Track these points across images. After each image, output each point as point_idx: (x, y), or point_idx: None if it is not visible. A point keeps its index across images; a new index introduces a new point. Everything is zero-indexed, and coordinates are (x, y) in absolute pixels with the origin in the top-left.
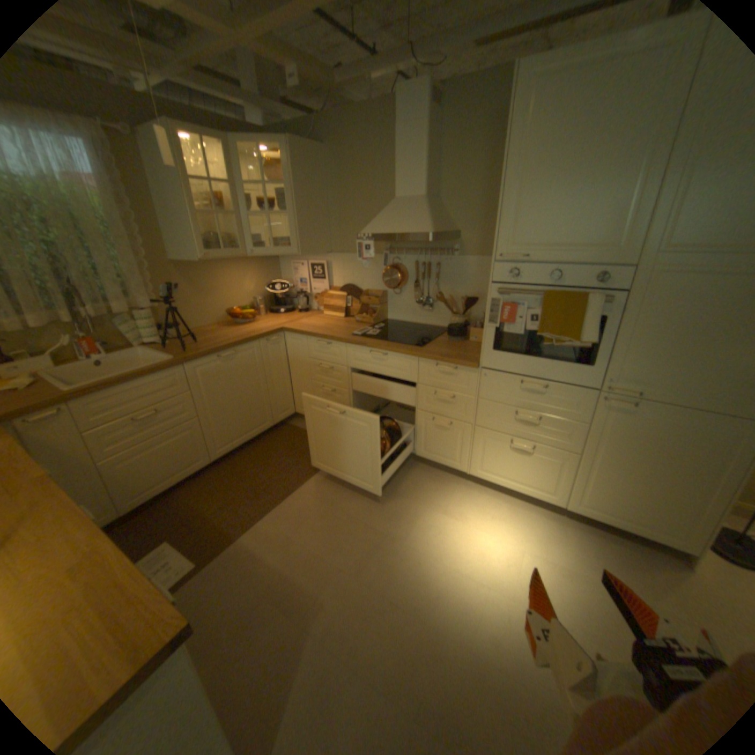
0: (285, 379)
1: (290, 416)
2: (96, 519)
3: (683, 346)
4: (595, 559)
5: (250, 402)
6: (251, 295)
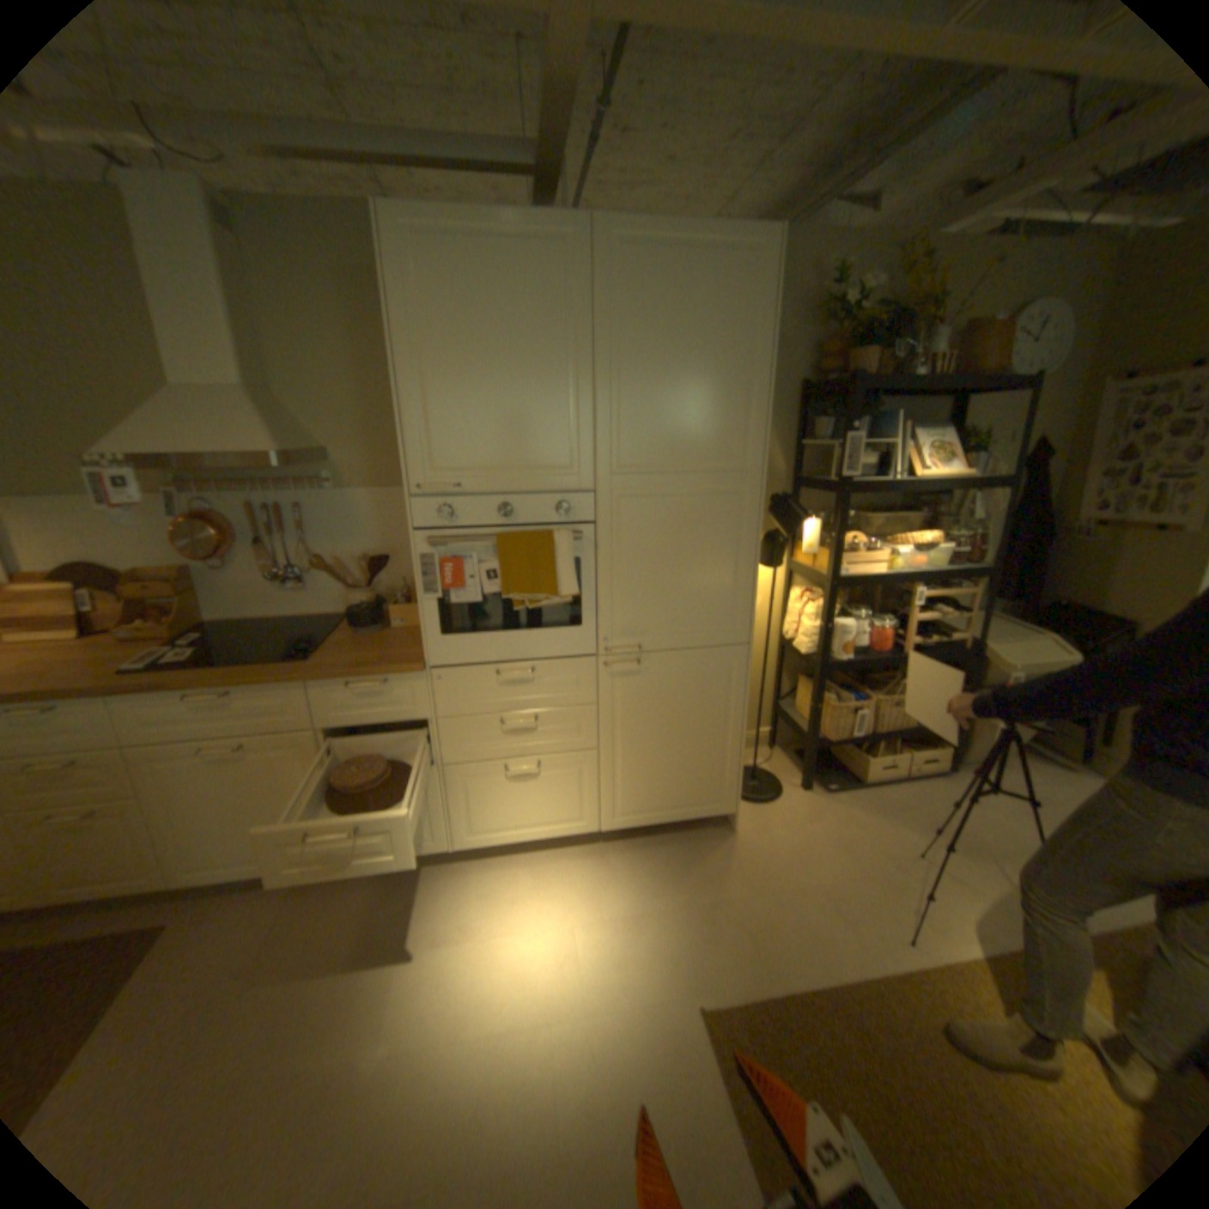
0: None
1: None
2: None
3: (661, 580)
4: (650, 880)
5: None
6: None
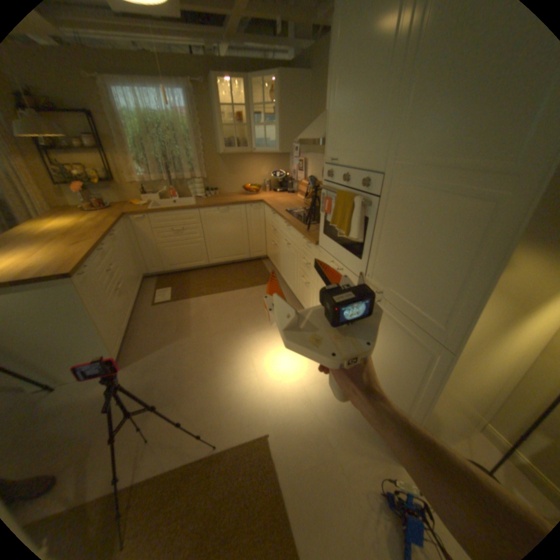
0: (261, 232)
1: (262, 256)
2: (155, 267)
3: (403, 257)
4: (336, 408)
5: (235, 239)
6: (265, 177)
